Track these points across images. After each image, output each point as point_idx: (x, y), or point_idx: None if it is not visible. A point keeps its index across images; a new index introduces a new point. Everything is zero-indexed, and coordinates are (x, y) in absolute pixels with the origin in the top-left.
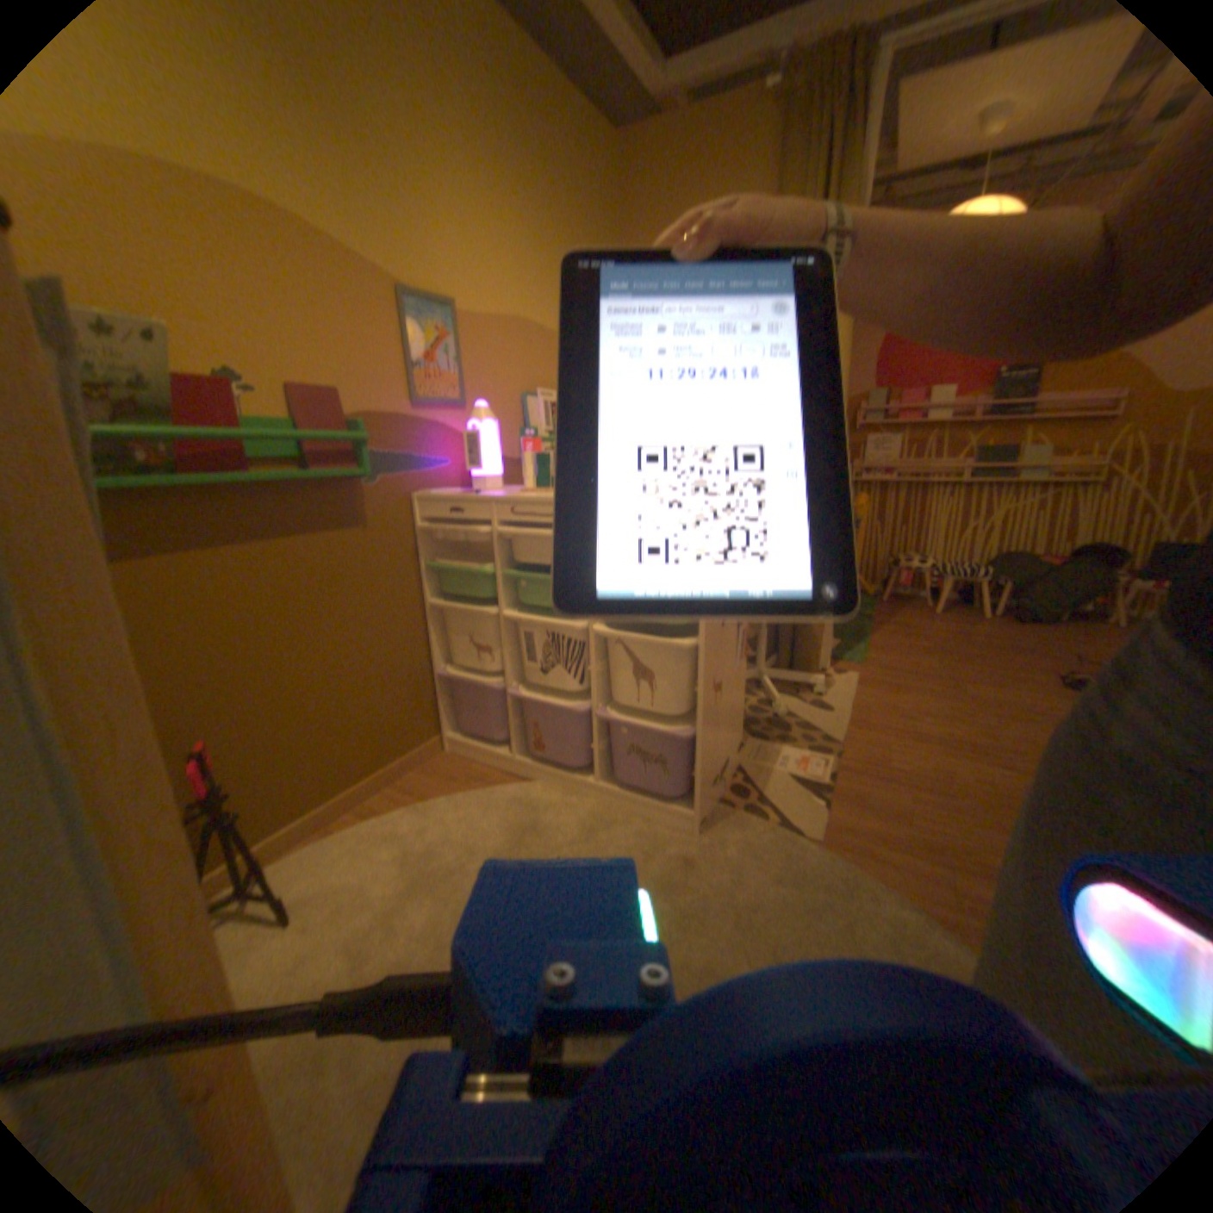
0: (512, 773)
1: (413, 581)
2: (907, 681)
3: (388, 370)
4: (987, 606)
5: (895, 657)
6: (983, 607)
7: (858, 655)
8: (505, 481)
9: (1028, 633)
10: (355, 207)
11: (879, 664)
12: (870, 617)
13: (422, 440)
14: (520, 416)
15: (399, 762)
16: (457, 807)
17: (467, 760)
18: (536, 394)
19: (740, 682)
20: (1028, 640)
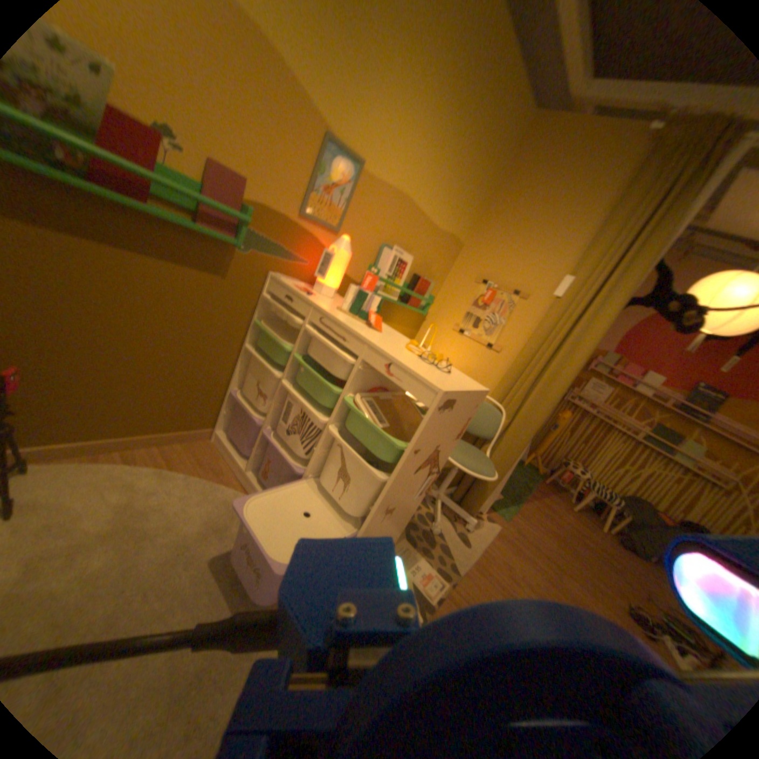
0: (241, 482)
1: (244, 328)
2: (530, 553)
3: (295, 185)
4: (609, 524)
5: (532, 530)
6: (606, 523)
7: (510, 516)
8: (343, 293)
9: (625, 559)
10: (326, 65)
11: (519, 529)
12: (532, 491)
13: (297, 242)
14: (375, 258)
15: (176, 435)
16: (188, 488)
17: (221, 456)
18: (394, 250)
19: (414, 510)
20: (623, 565)
